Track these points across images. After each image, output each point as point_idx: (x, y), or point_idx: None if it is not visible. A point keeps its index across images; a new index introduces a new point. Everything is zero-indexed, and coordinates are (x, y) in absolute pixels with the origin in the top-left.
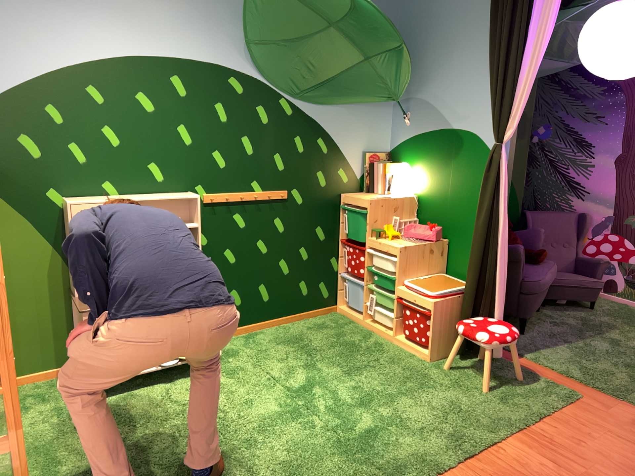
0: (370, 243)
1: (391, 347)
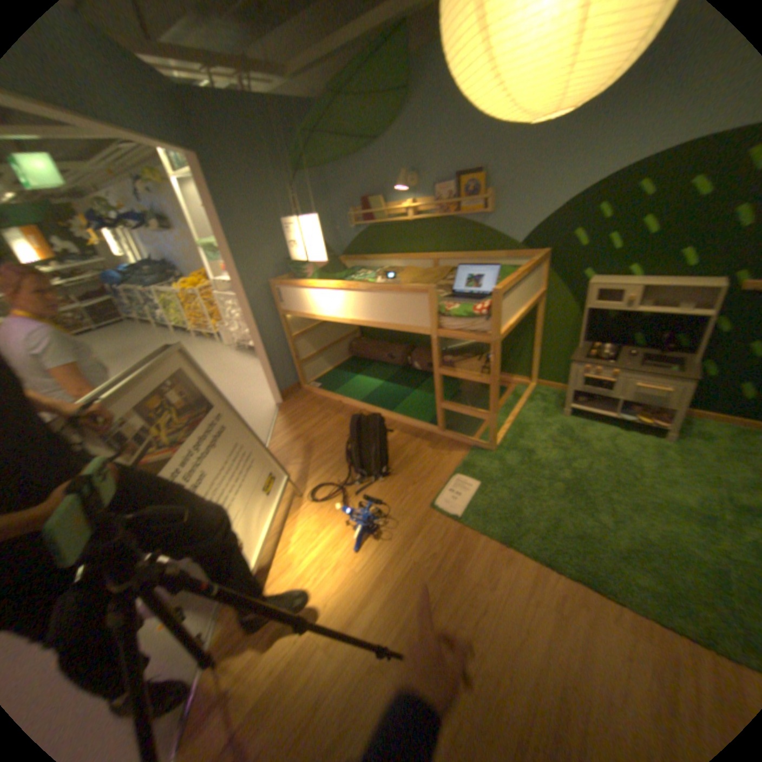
0: None
1: None
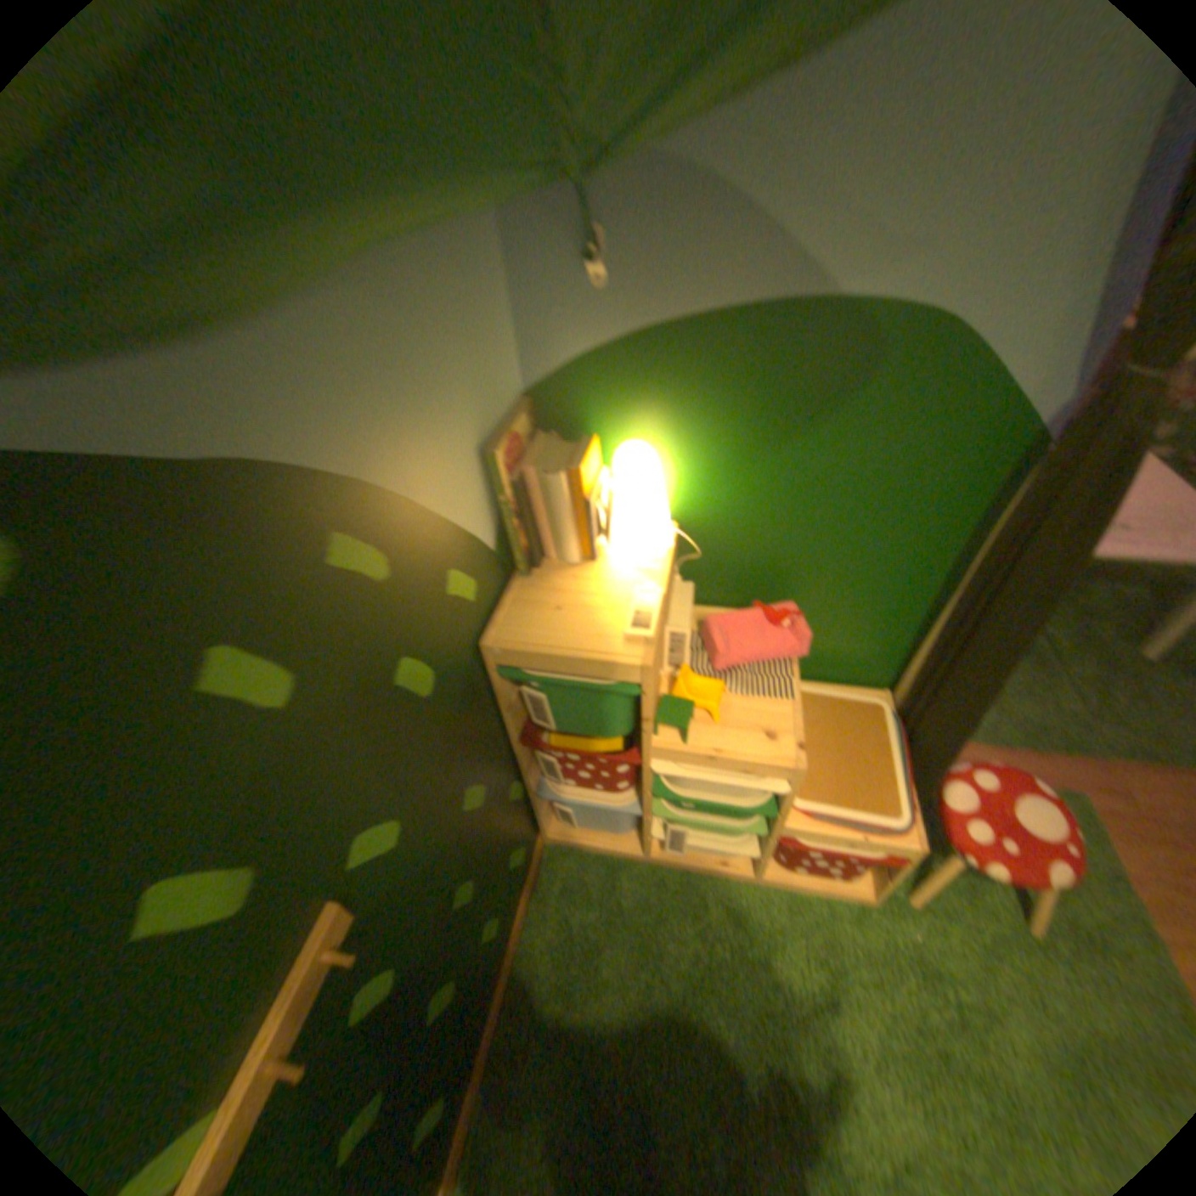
0: (659, 755)
1: (769, 908)
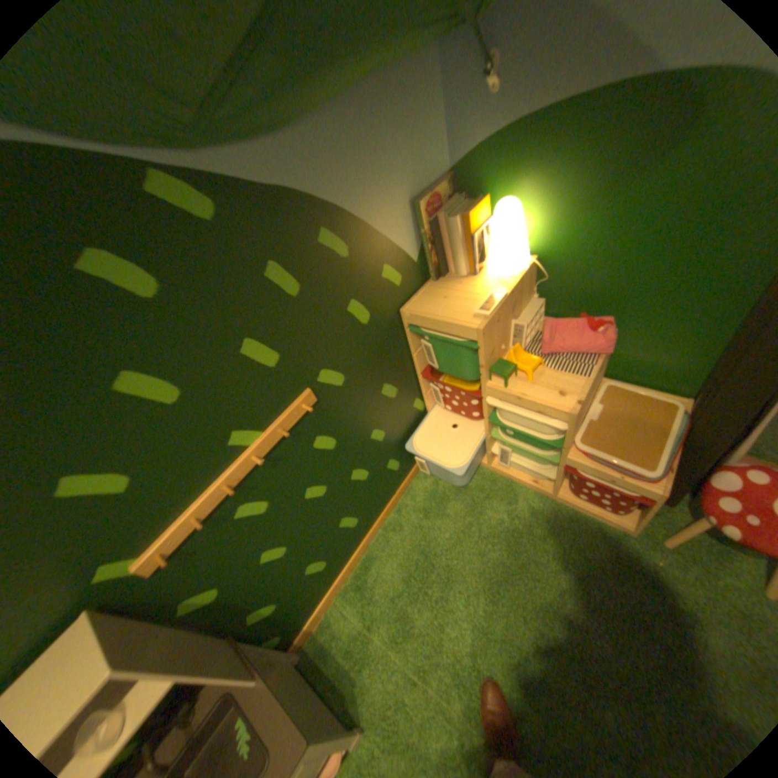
0: (490, 392)
1: (557, 514)
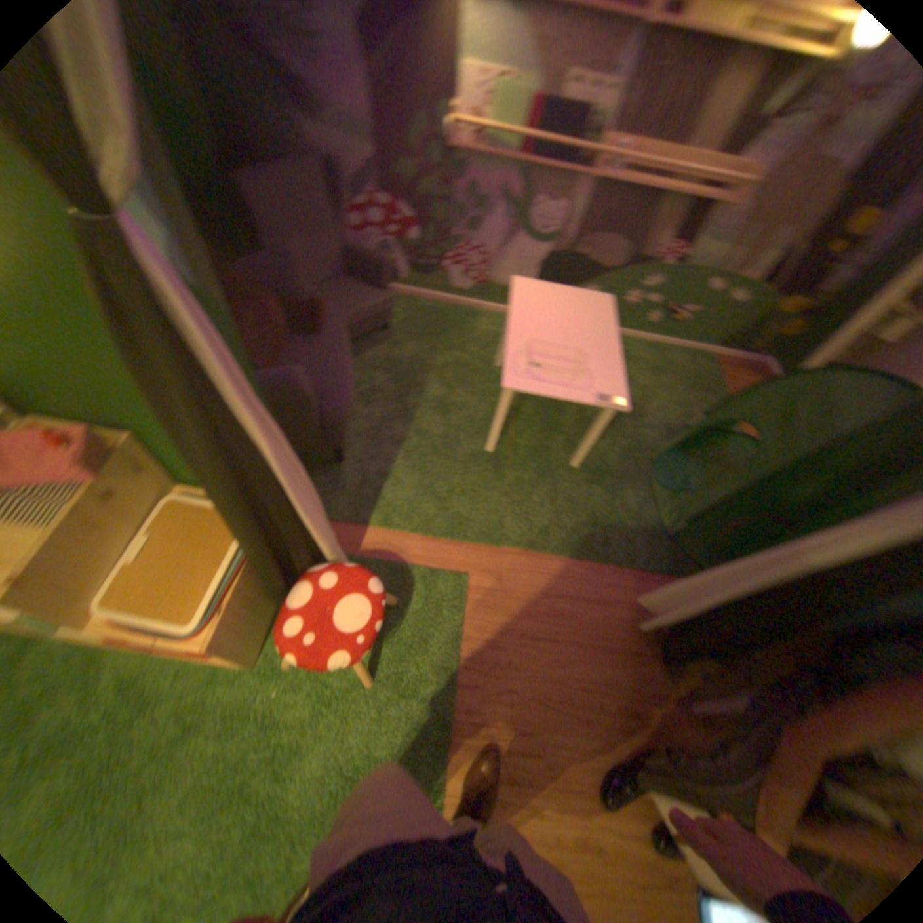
0: None
1: (157, 678)
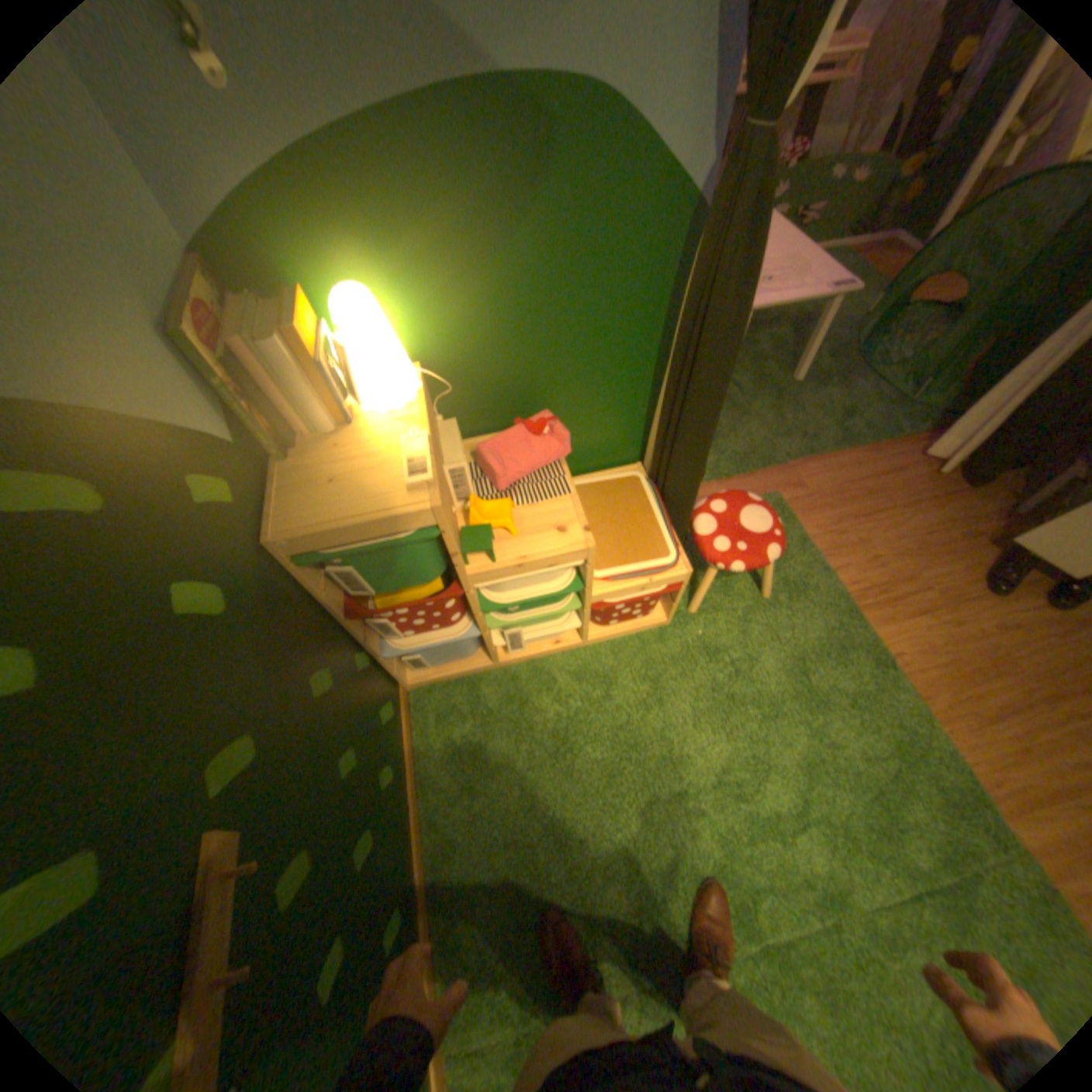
0: (475, 579)
1: (597, 657)
